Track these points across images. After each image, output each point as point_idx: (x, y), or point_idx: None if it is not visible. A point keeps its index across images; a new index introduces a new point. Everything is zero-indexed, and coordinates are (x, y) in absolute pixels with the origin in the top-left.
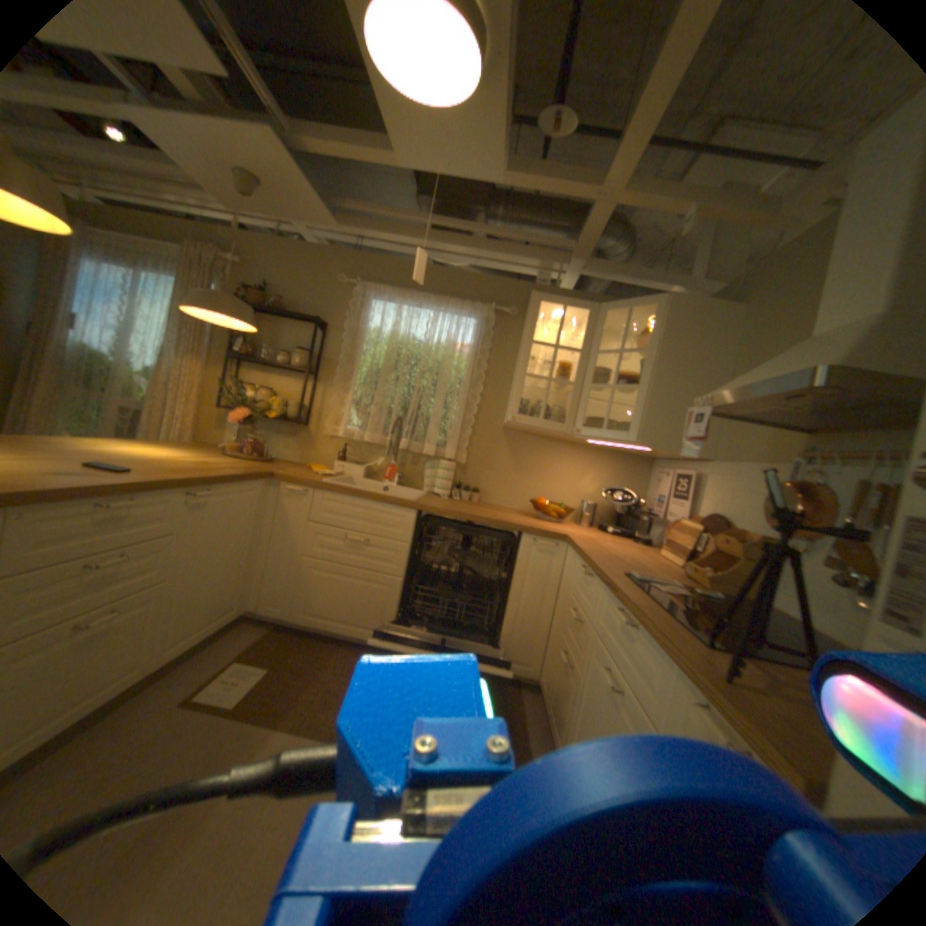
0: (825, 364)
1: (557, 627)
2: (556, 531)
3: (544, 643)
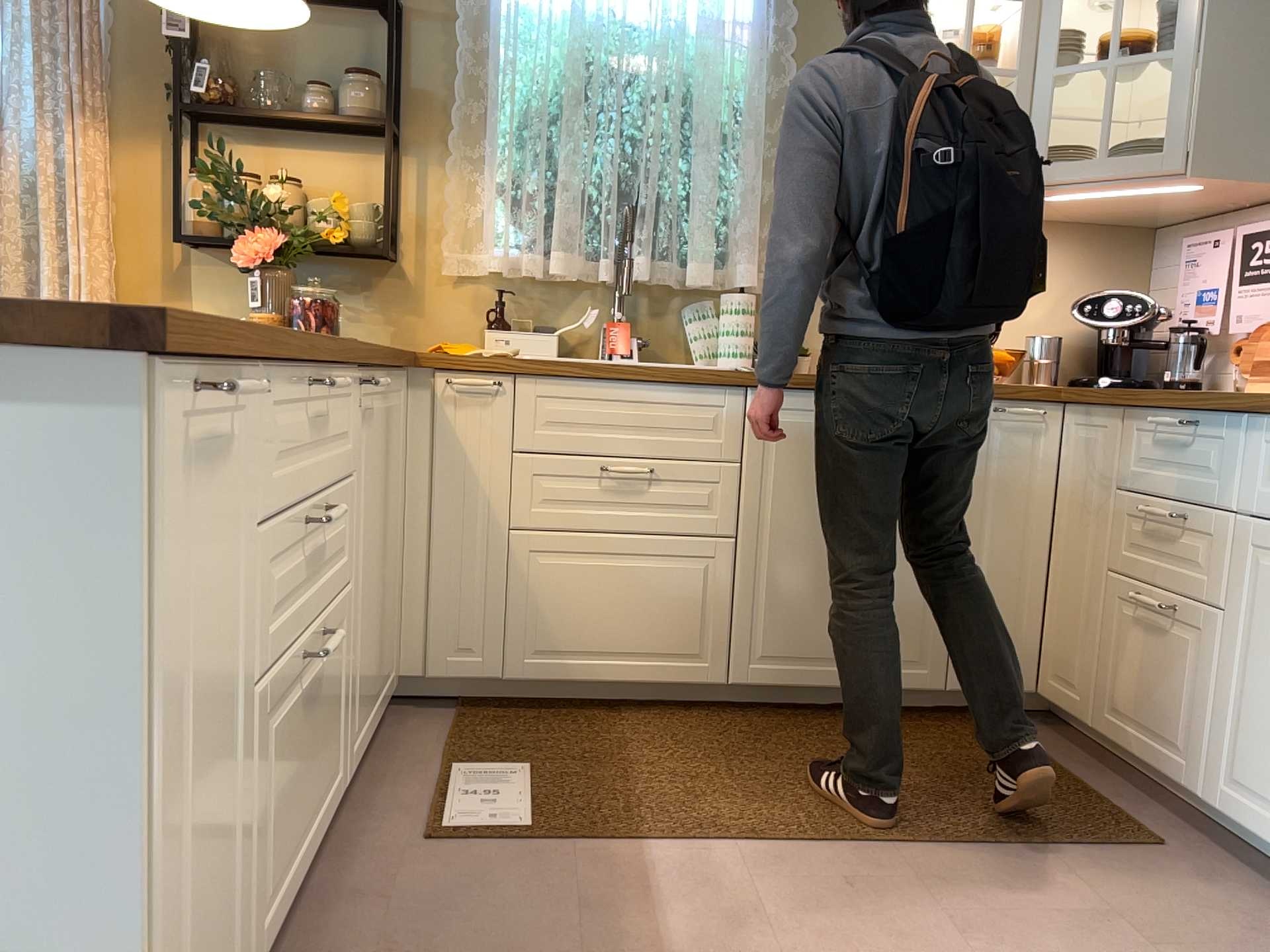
0: None
1: (1076, 567)
2: (1031, 386)
3: (1039, 612)
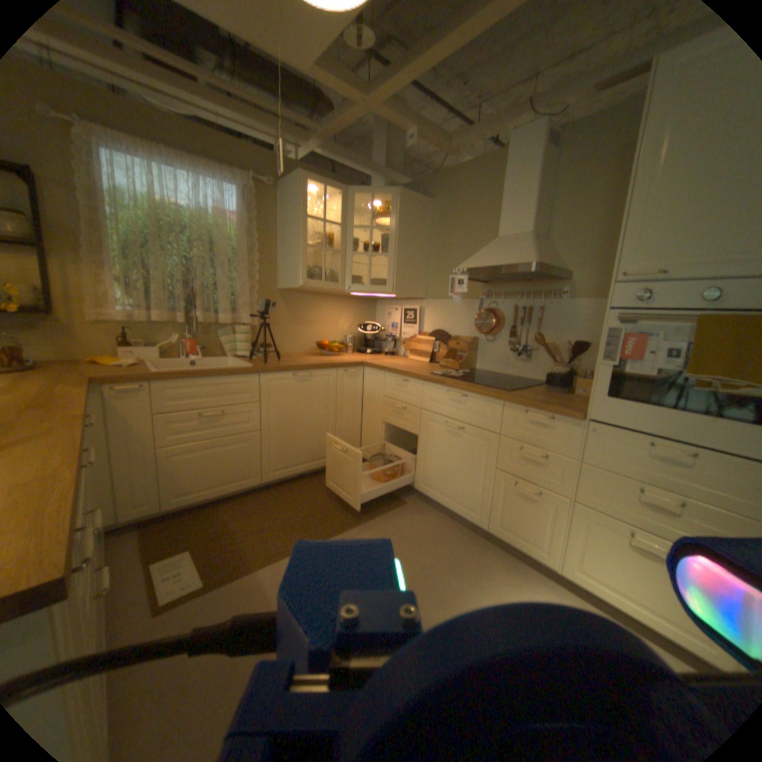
0: (531, 259)
1: (369, 418)
2: (351, 360)
3: (358, 432)
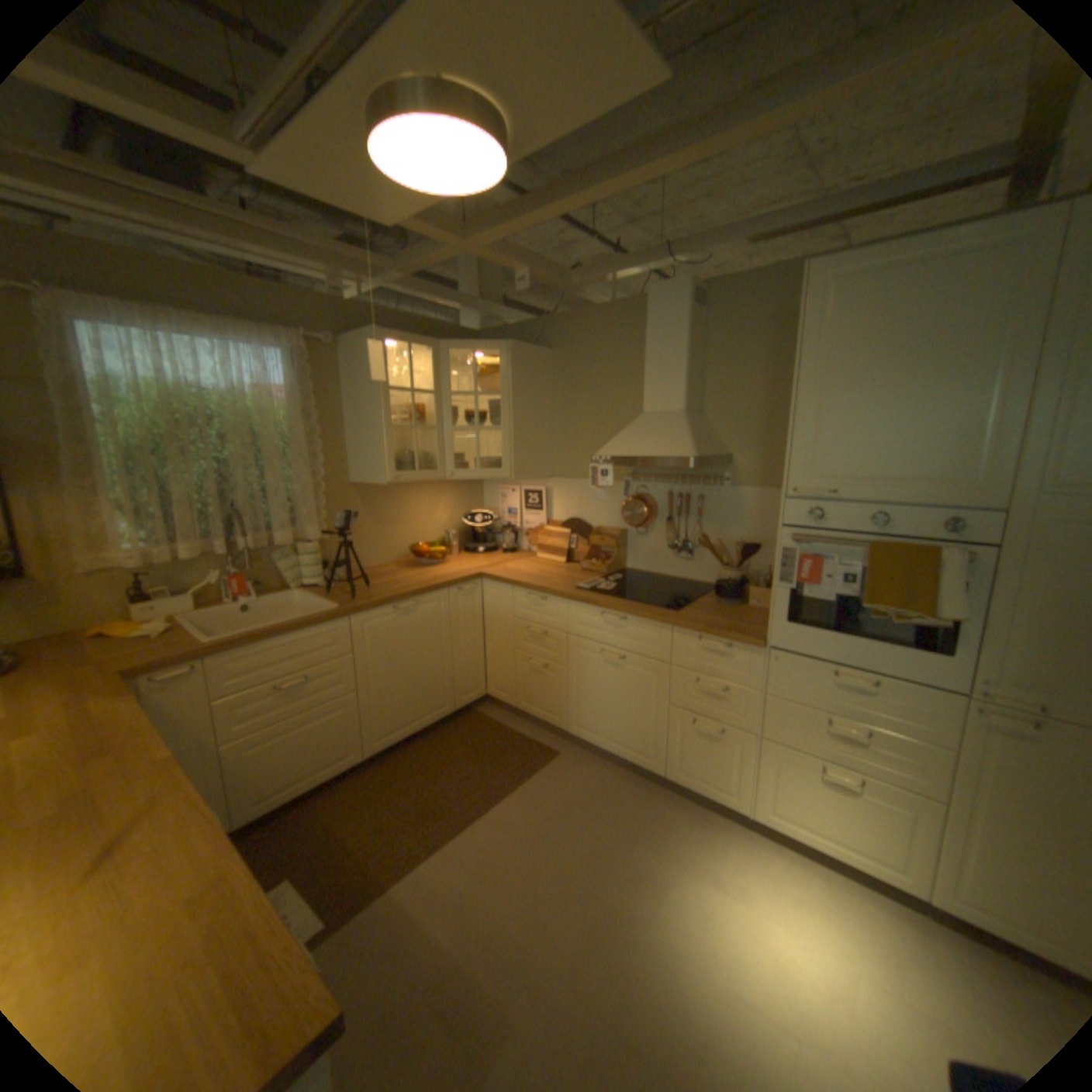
0: (689, 452)
1: (497, 646)
2: (466, 572)
3: (483, 664)
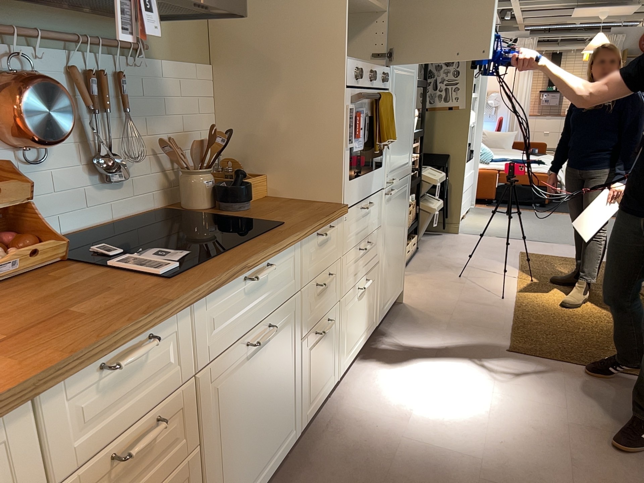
0: None
1: None
2: None
3: None
